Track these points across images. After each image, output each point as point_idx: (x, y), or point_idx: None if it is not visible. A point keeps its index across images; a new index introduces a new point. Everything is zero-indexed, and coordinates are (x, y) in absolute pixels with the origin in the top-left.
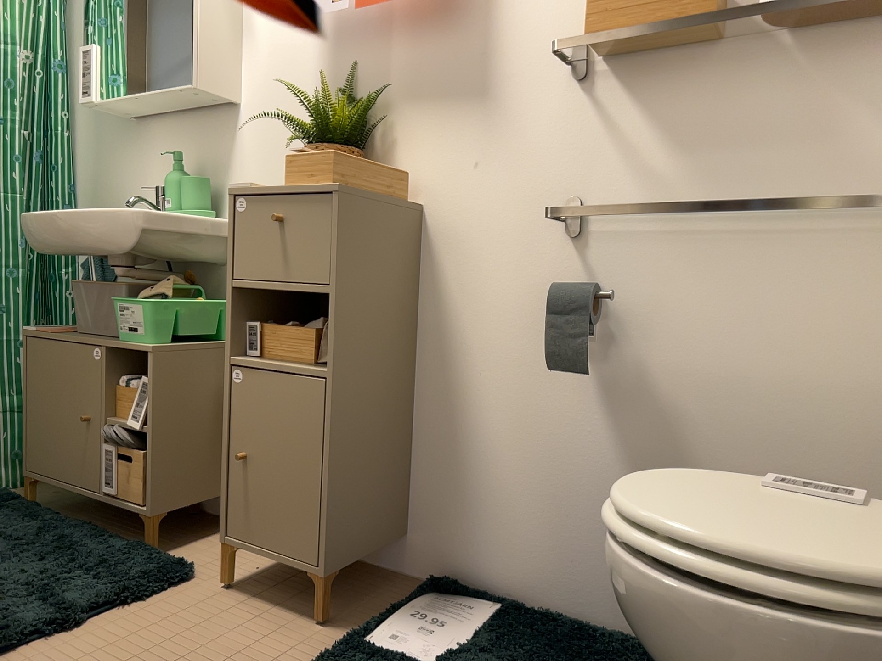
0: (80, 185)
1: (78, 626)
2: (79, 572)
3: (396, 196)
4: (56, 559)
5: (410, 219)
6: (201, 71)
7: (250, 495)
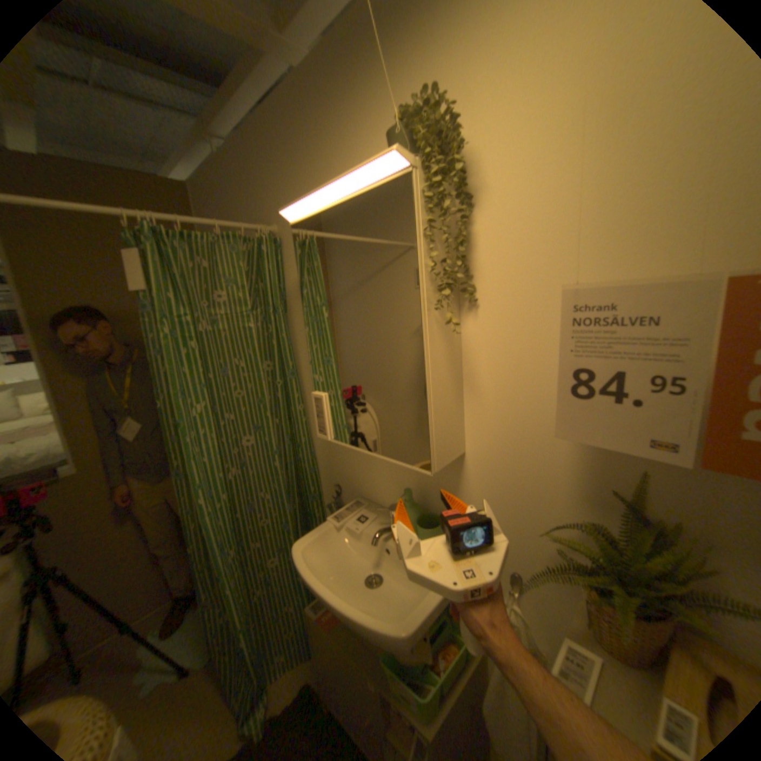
0: (318, 451)
1: None
2: None
3: None
4: None
5: None
6: (438, 453)
7: None
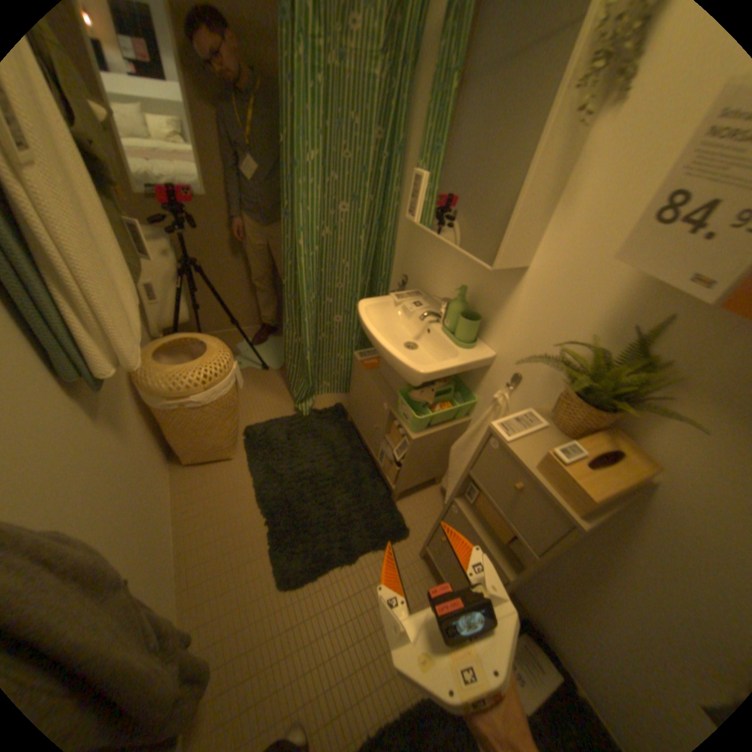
0: (398, 241)
1: (356, 565)
2: (361, 517)
3: (642, 489)
4: (354, 497)
5: (643, 494)
6: (505, 253)
7: (445, 554)
